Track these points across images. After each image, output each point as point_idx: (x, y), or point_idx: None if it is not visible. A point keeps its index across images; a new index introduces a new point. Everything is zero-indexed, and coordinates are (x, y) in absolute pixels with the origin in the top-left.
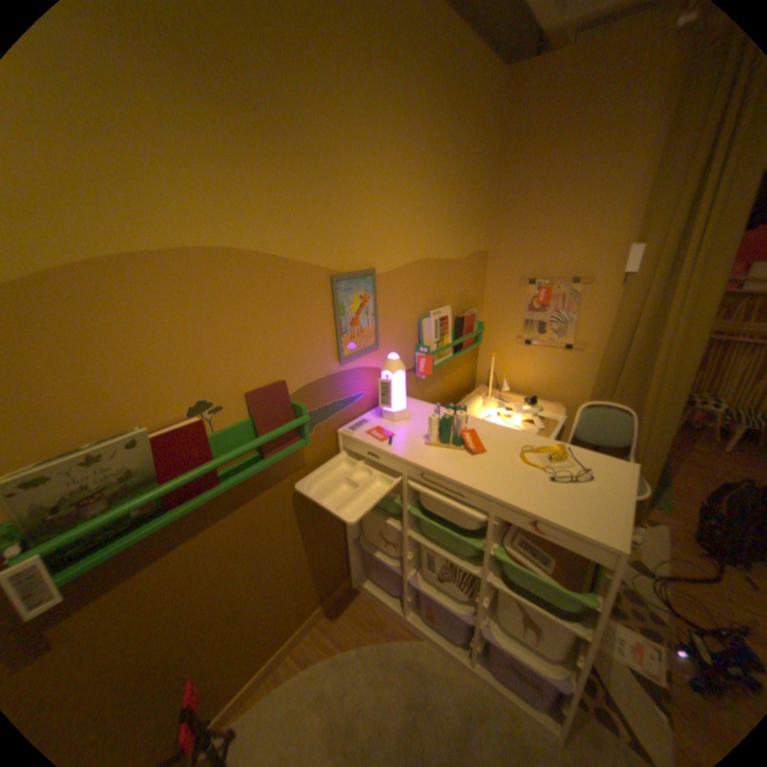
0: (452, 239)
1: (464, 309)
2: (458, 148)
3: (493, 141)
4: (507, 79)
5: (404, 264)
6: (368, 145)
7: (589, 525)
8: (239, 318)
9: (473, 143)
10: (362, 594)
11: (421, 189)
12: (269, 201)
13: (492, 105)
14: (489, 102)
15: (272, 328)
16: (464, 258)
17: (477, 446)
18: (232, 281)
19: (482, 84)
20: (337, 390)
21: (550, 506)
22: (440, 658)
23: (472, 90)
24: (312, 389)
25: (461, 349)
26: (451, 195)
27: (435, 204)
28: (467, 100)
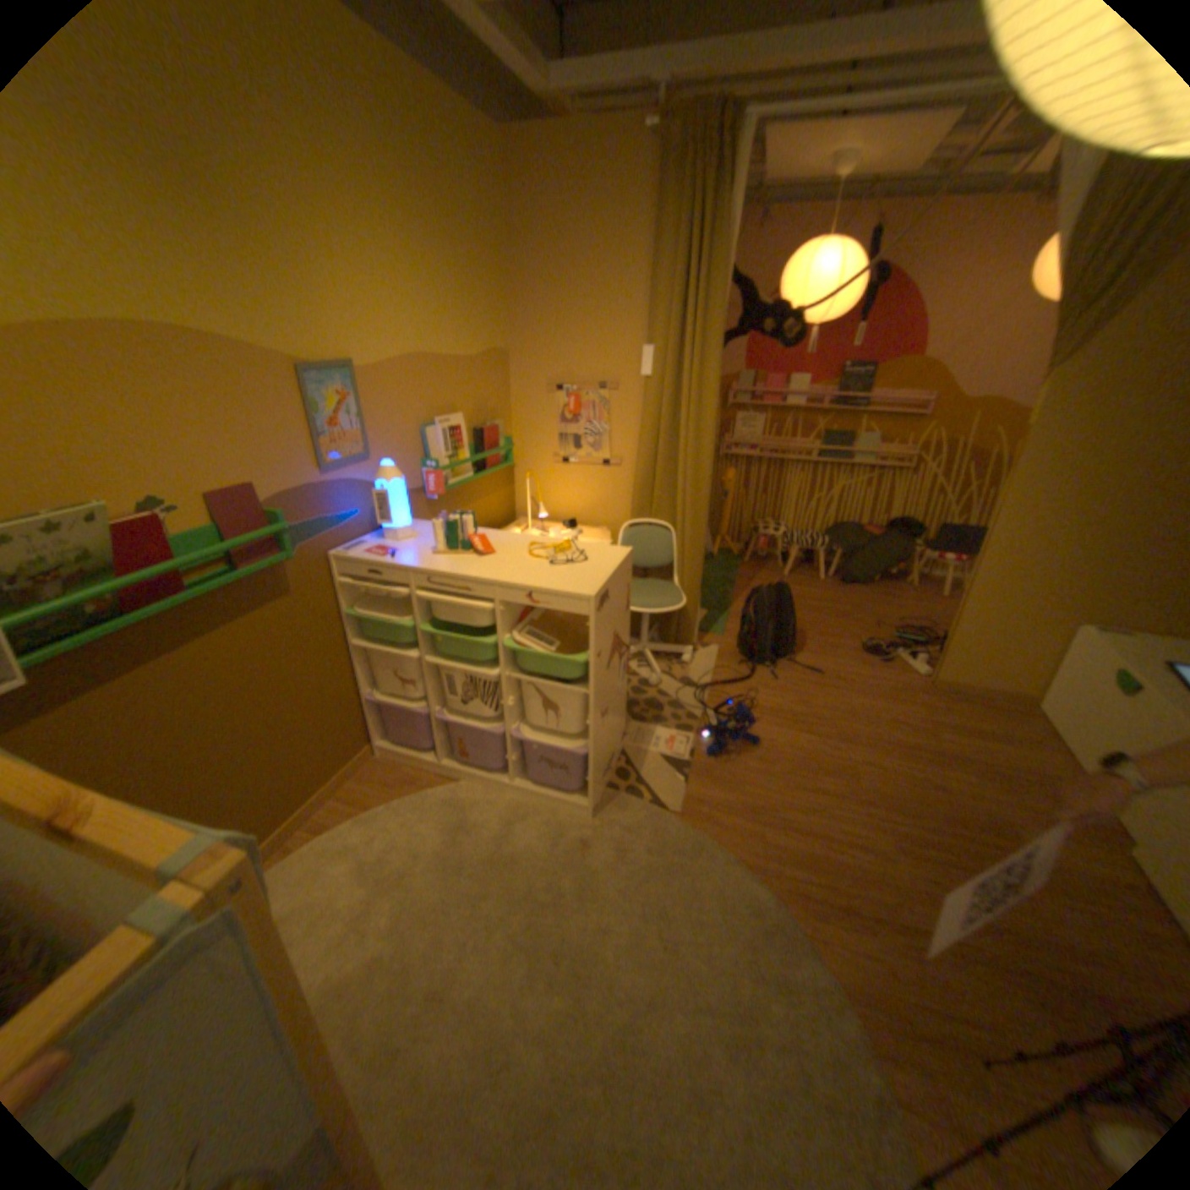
0: (453, 333)
1: (483, 421)
2: (444, 224)
3: (492, 217)
4: (500, 143)
5: (390, 359)
6: (322, 217)
7: (569, 586)
8: (185, 406)
9: (464, 218)
10: (388, 760)
11: (400, 271)
12: (207, 276)
13: (483, 173)
14: (478, 170)
15: (227, 422)
16: (474, 357)
17: (485, 549)
18: (172, 363)
19: (465, 148)
20: (321, 505)
21: (542, 580)
22: (480, 789)
23: (453, 155)
24: (287, 500)
25: (484, 470)
26: (443, 279)
27: (422, 289)
28: (447, 167)
